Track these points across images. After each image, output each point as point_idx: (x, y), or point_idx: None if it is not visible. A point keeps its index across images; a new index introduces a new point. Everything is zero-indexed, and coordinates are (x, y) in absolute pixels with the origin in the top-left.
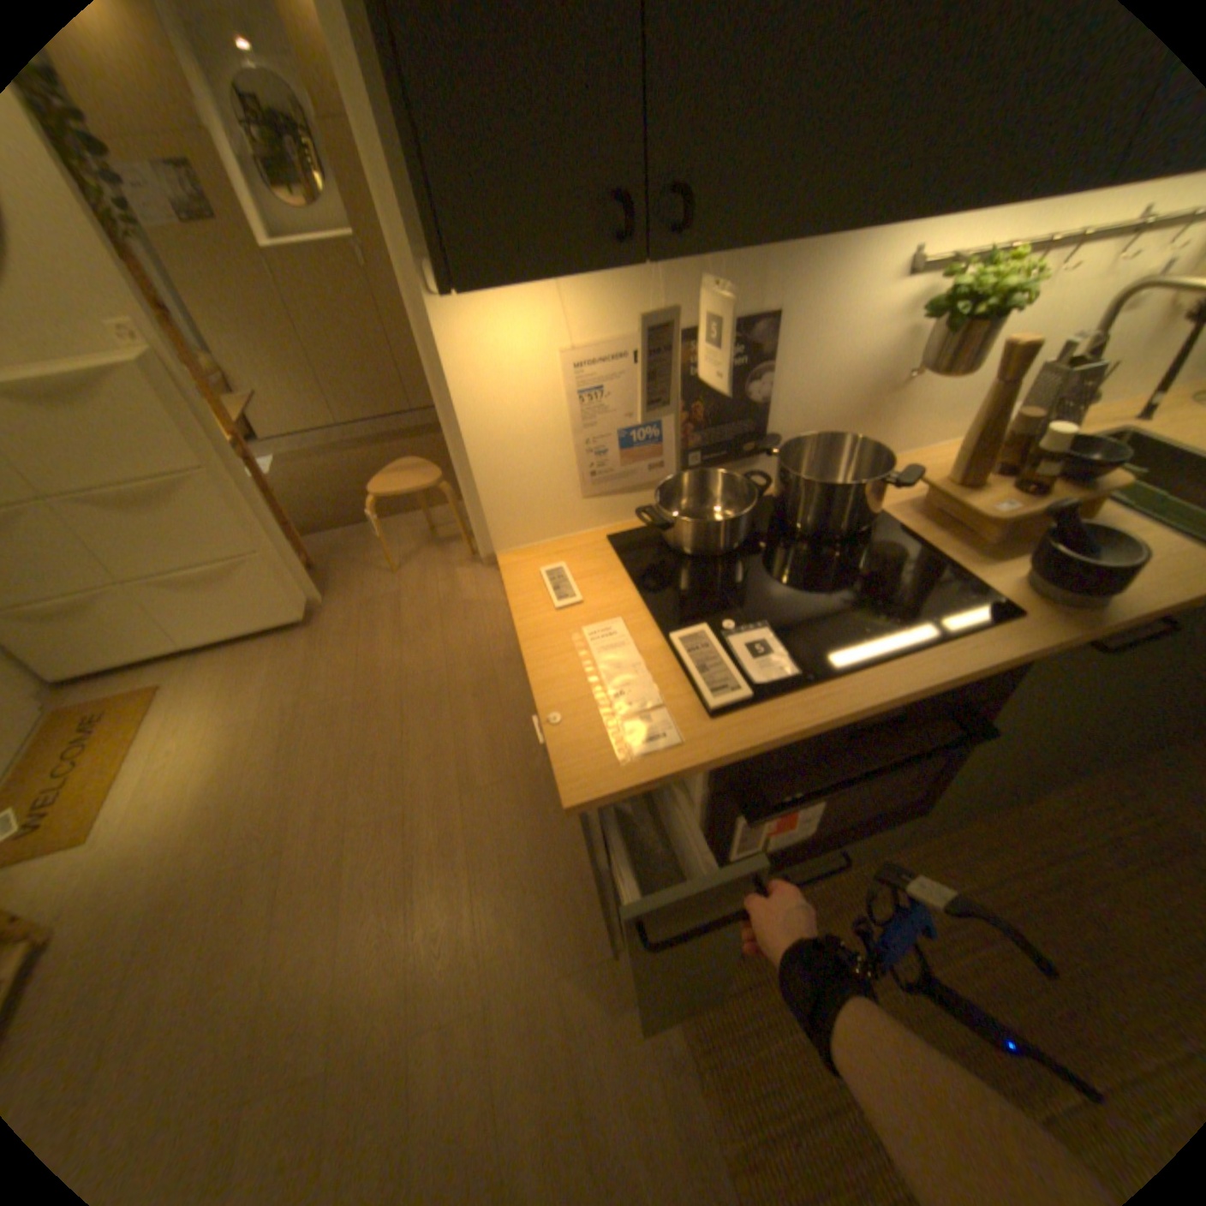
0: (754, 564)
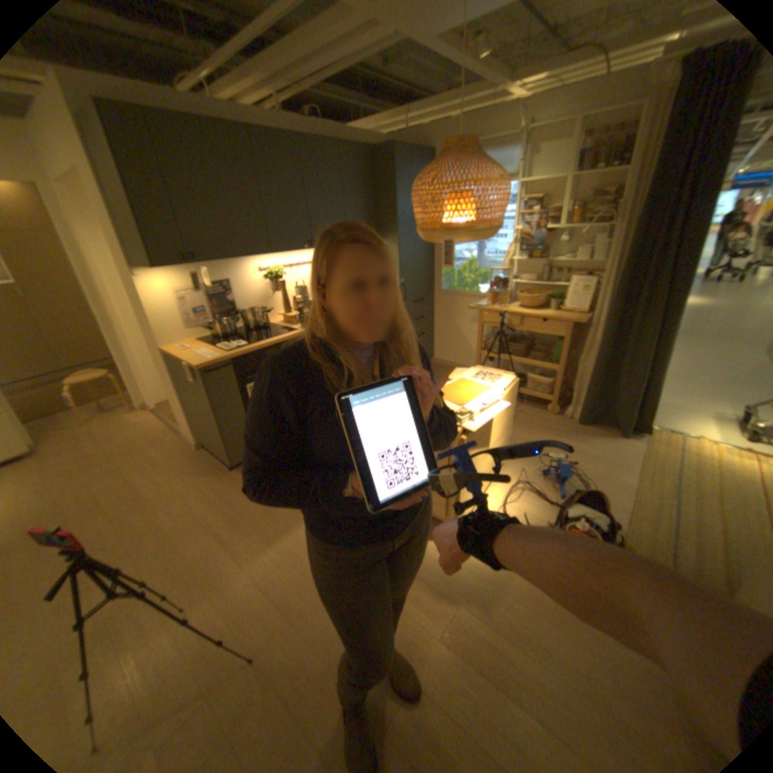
0: (239, 337)
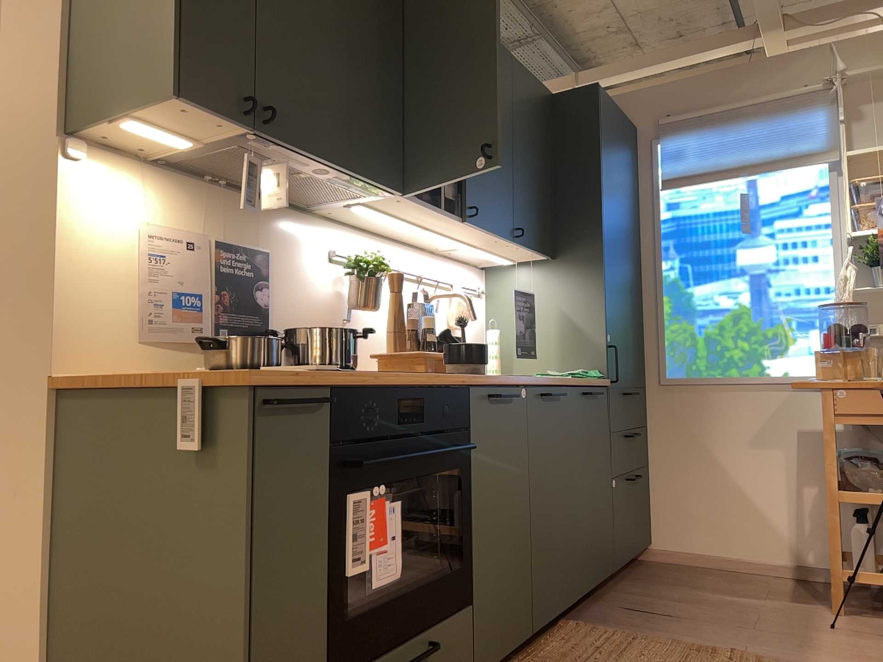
0: None
